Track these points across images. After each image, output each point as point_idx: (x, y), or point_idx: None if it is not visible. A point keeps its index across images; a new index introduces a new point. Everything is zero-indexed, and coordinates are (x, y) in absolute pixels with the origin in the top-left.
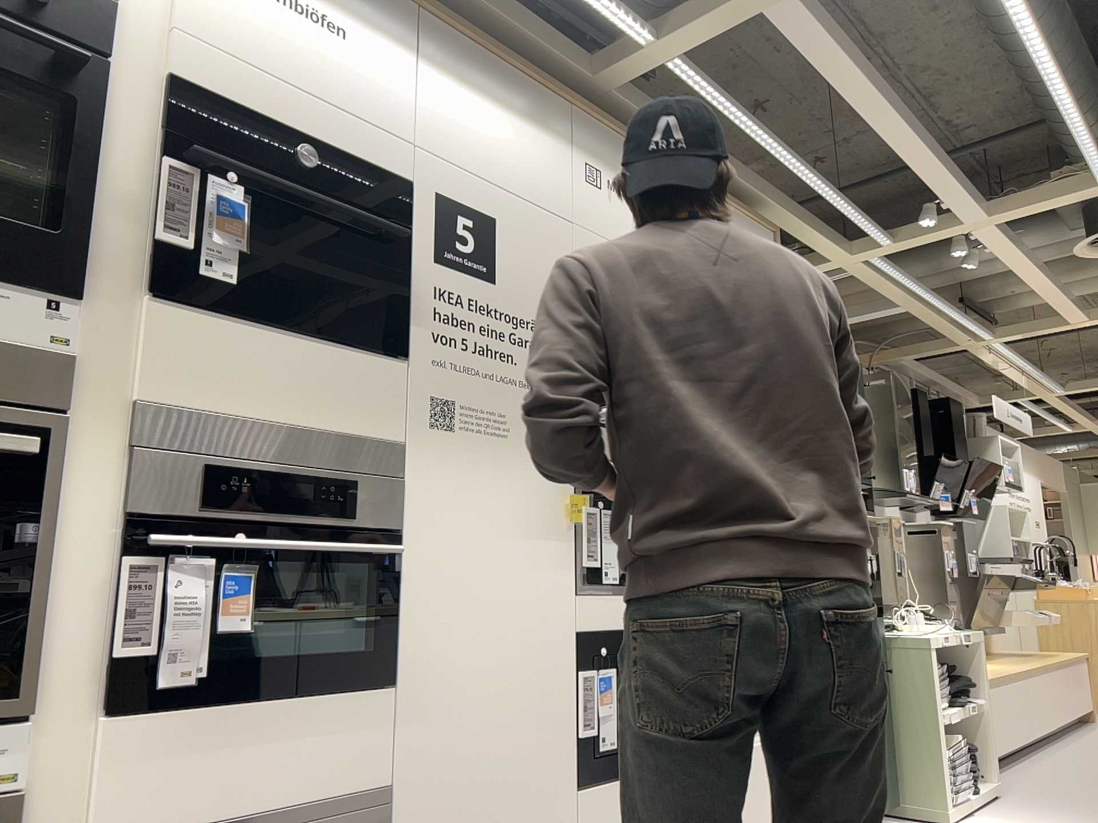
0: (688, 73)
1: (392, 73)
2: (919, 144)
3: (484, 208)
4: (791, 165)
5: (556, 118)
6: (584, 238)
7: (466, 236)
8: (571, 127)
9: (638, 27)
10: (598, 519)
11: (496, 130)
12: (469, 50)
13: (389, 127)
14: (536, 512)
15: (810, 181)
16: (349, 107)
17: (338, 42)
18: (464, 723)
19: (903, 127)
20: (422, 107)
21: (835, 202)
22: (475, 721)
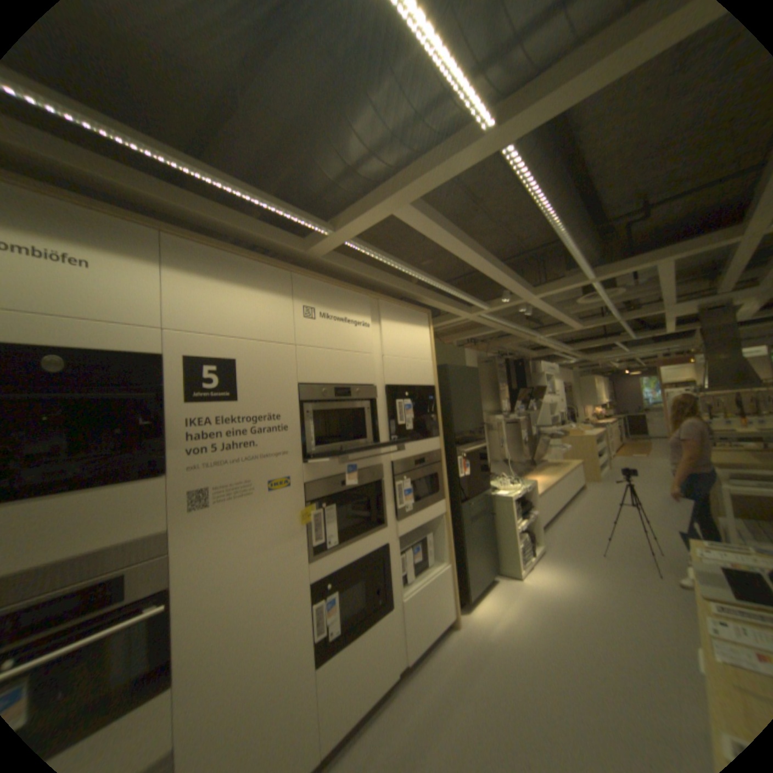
0: (360, 246)
1: (137, 282)
2: (498, 269)
3: (225, 355)
4: (433, 281)
5: (280, 283)
6: (304, 352)
7: (212, 377)
8: (291, 286)
9: (321, 224)
10: (321, 514)
11: (233, 301)
12: (207, 252)
13: (137, 321)
14: (277, 528)
15: (444, 287)
16: (97, 316)
17: (80, 270)
18: (230, 677)
19: (489, 262)
20: (167, 300)
21: (459, 295)
22: (238, 672)
